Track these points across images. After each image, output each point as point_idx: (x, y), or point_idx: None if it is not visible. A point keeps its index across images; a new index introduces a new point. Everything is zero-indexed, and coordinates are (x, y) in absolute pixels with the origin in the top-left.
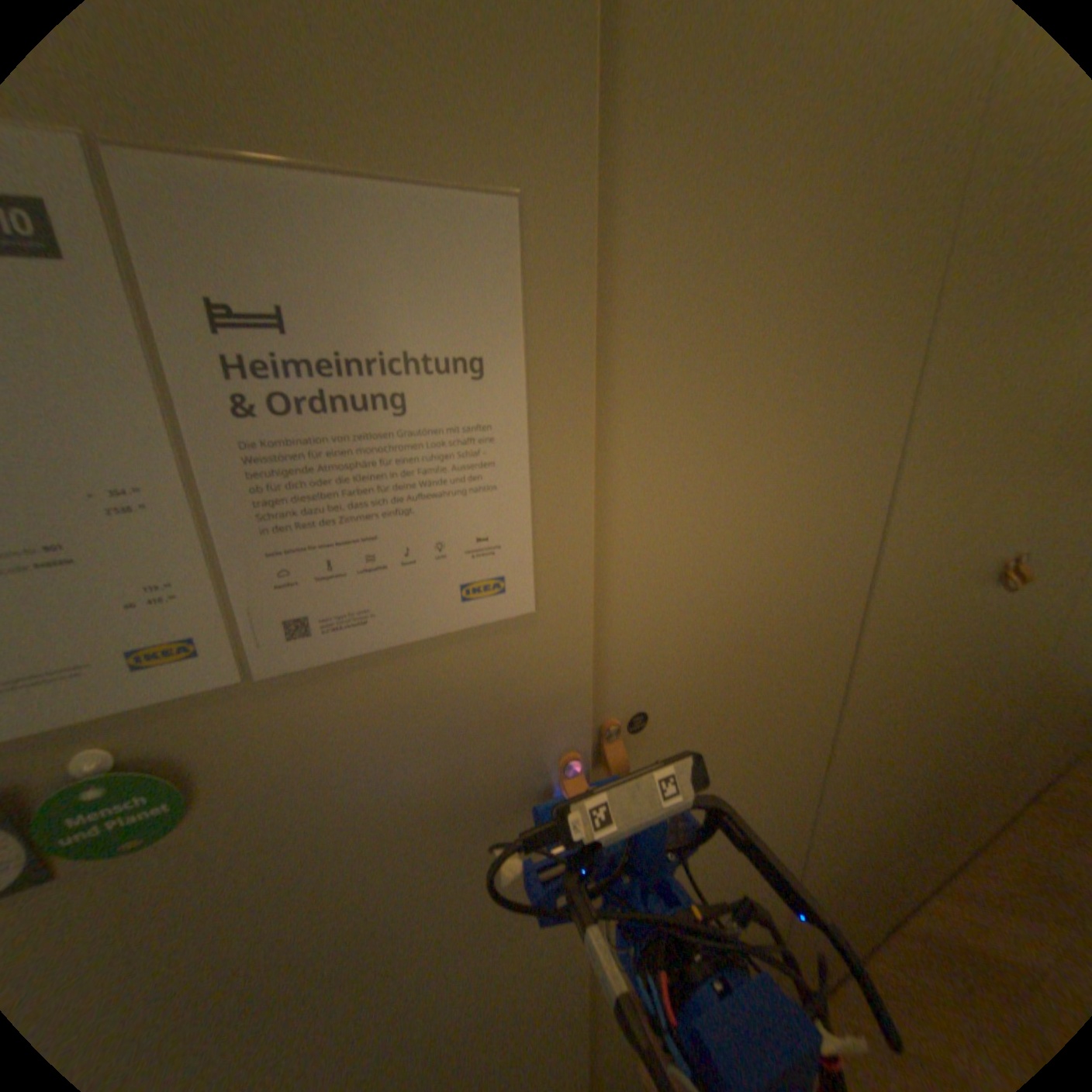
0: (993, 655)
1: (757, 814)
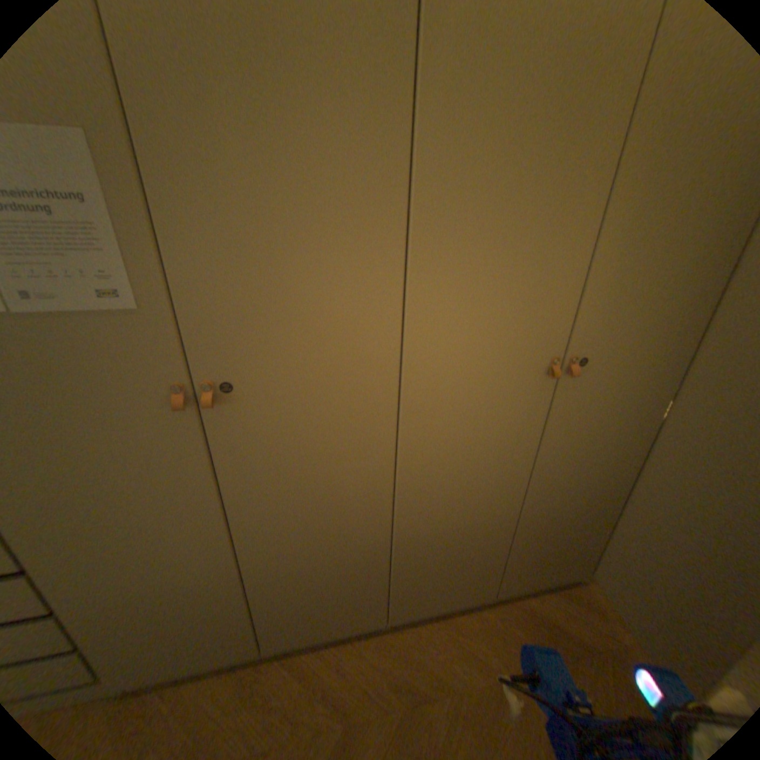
0: (565, 427)
1: (337, 470)
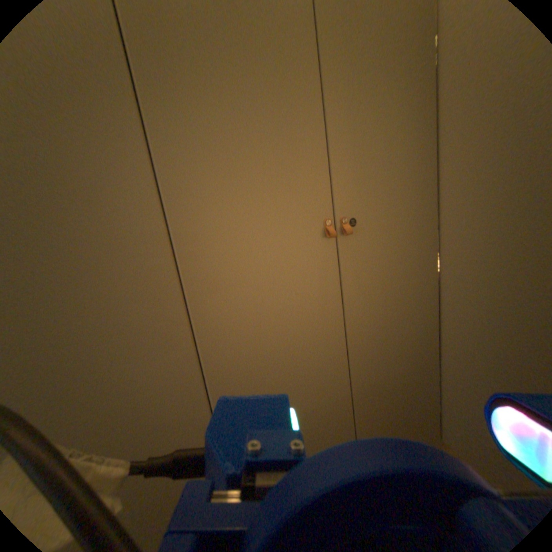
0: (359, 285)
1: (126, 372)
